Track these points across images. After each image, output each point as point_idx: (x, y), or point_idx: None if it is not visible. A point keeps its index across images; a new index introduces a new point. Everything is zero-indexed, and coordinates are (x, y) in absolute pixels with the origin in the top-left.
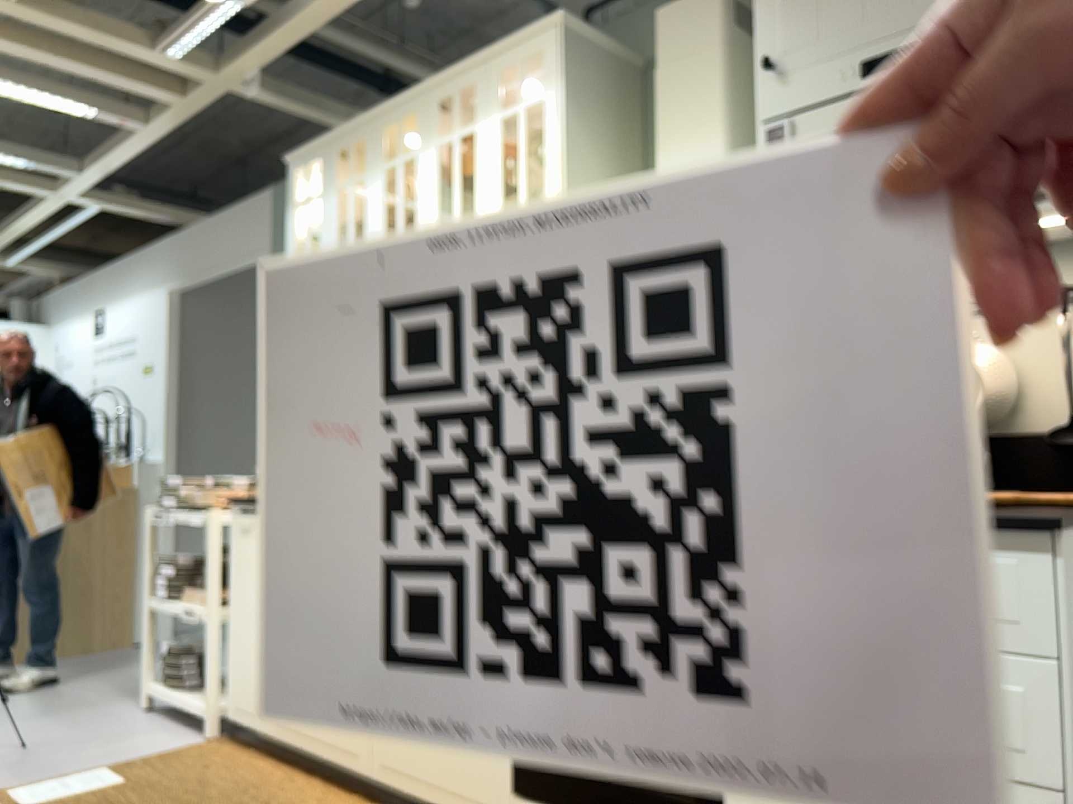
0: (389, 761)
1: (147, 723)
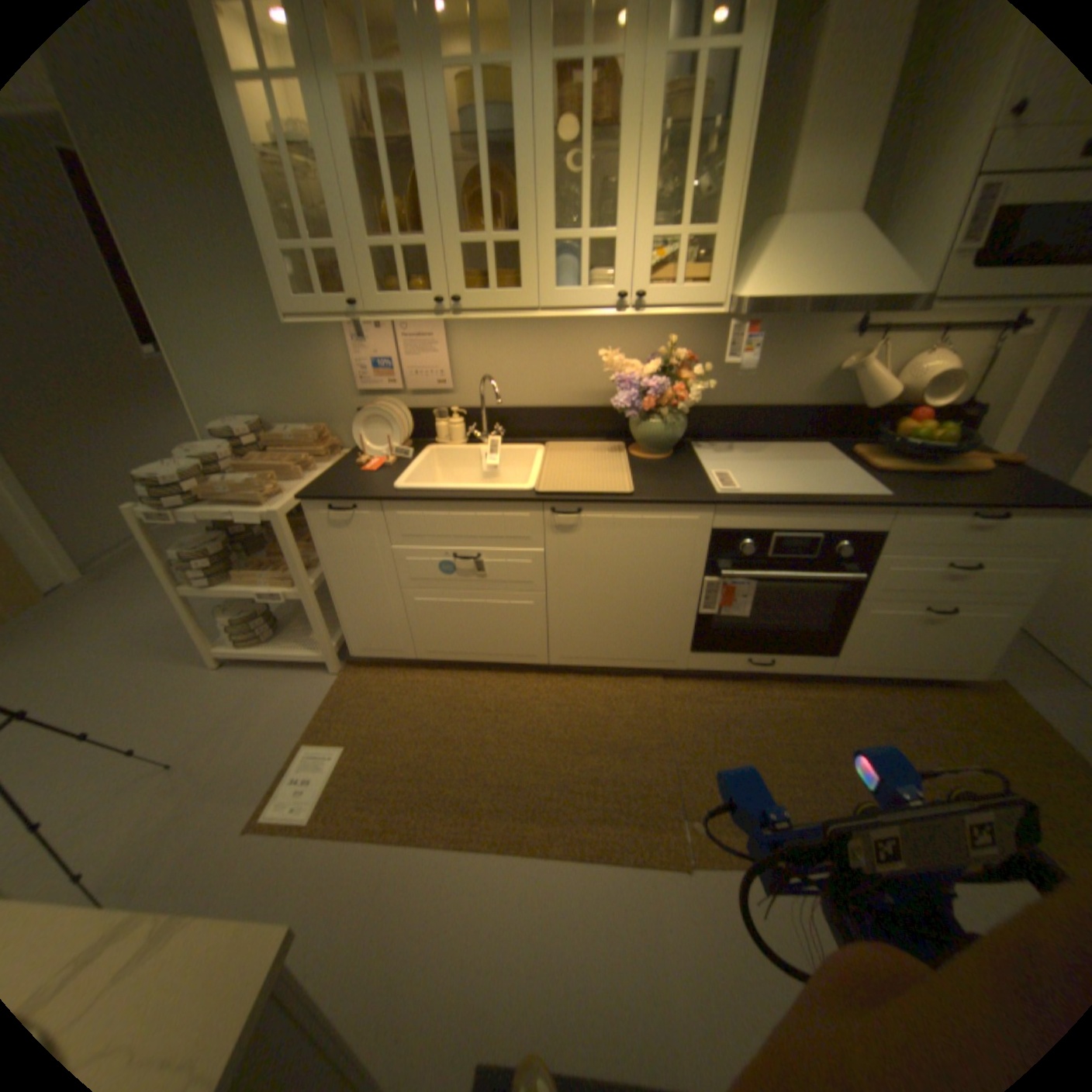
0: (573, 655)
1: (245, 682)
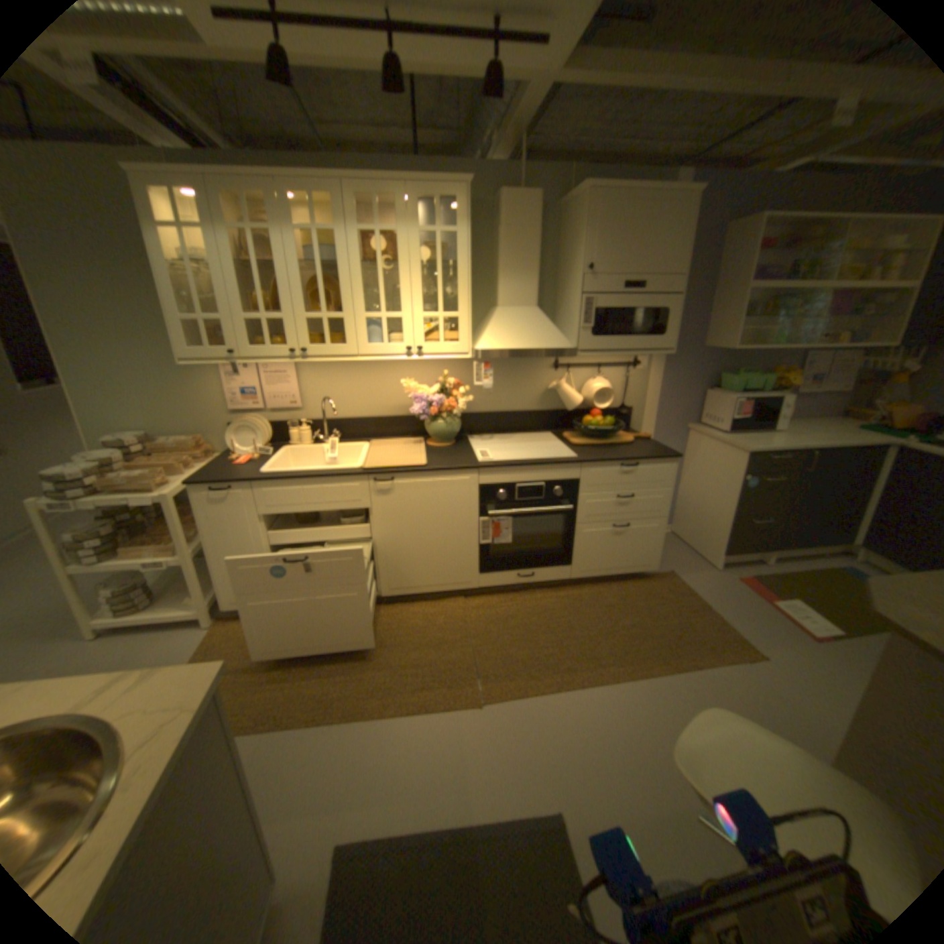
0: (399, 587)
1: (123, 646)
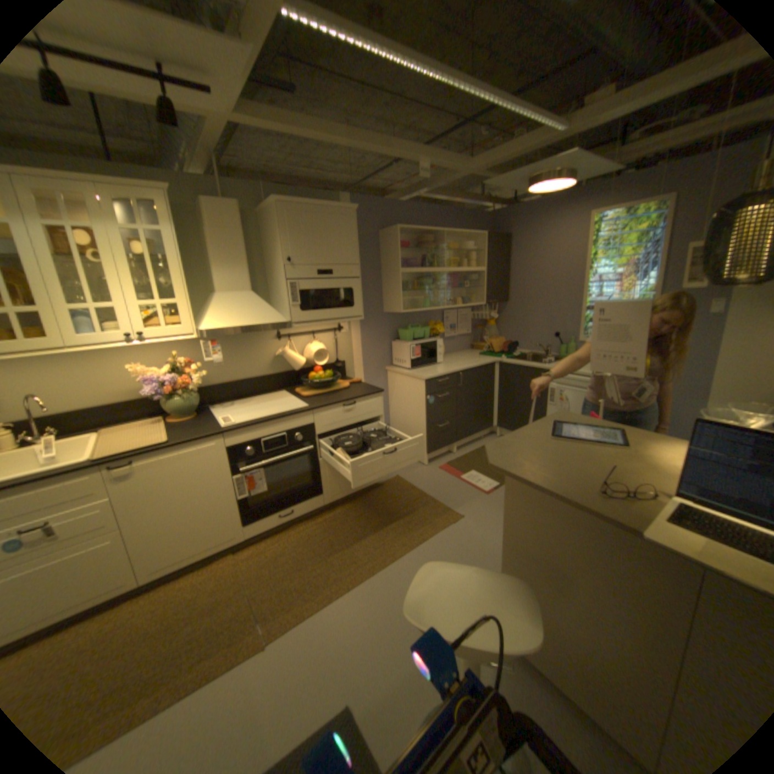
0: (157, 569)
1: None
